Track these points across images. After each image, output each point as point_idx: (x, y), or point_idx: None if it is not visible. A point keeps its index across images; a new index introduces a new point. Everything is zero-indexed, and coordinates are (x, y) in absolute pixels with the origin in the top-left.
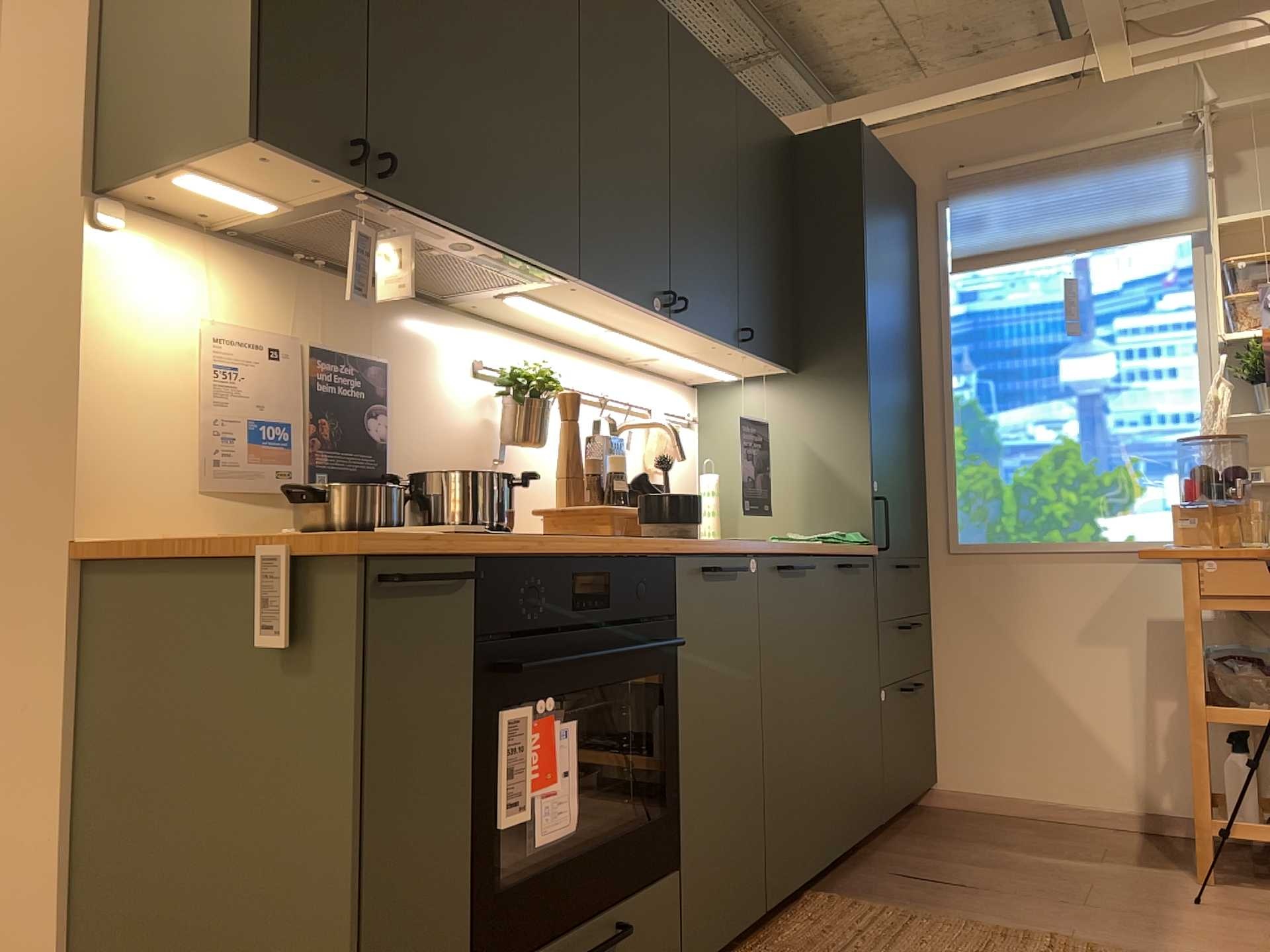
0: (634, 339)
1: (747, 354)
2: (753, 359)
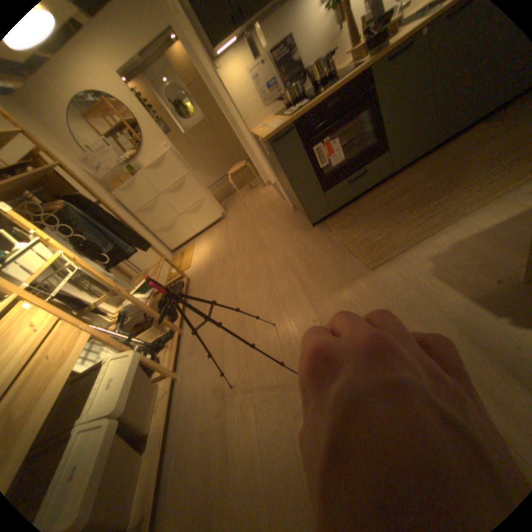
0: None
1: None
2: None
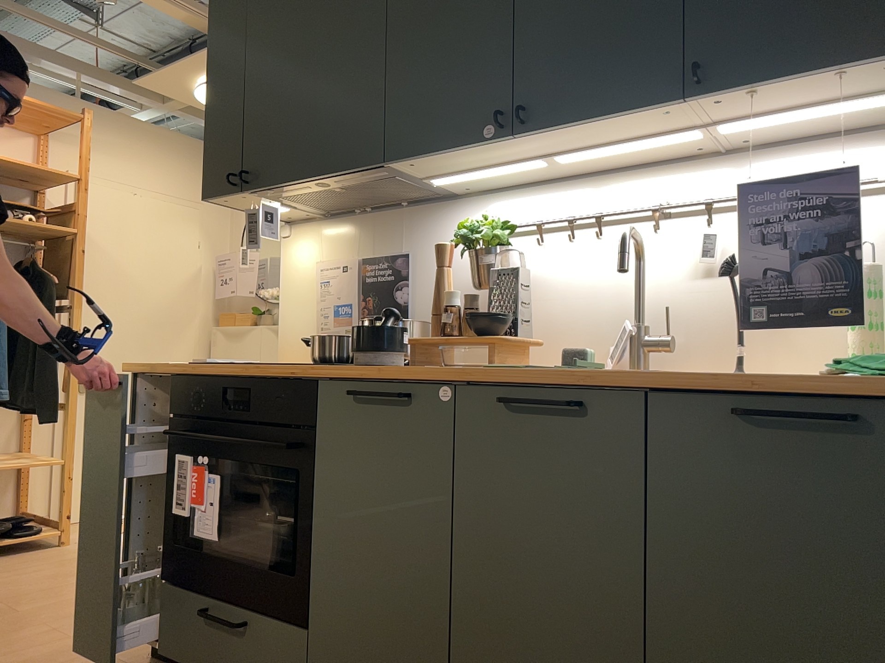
0: (591, 152)
1: (741, 93)
2: (788, 87)
